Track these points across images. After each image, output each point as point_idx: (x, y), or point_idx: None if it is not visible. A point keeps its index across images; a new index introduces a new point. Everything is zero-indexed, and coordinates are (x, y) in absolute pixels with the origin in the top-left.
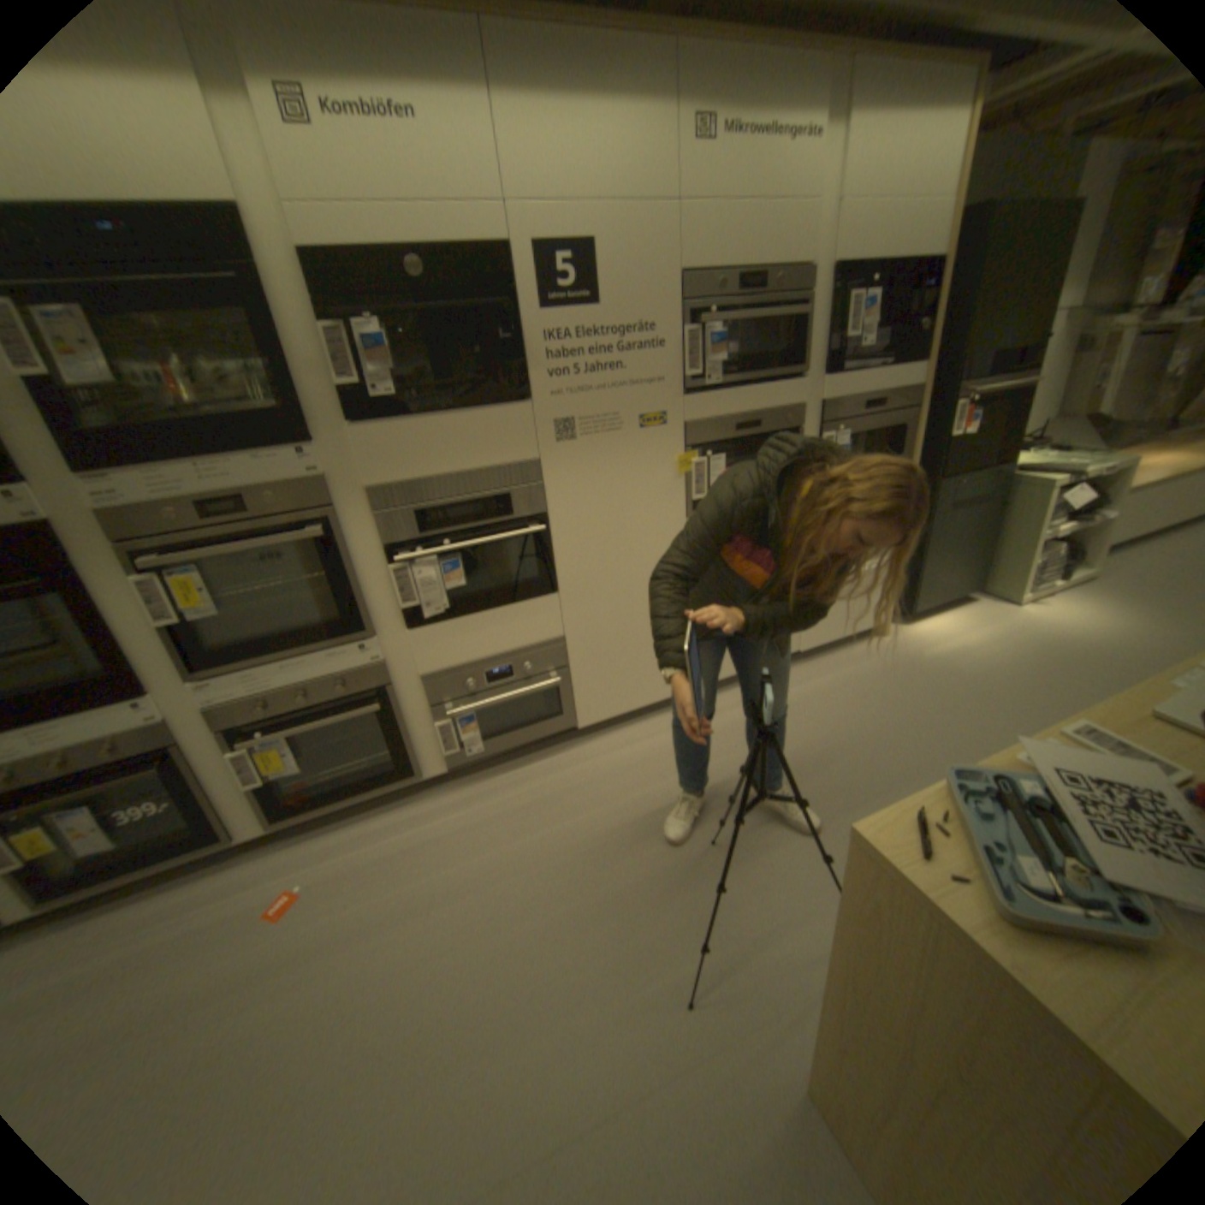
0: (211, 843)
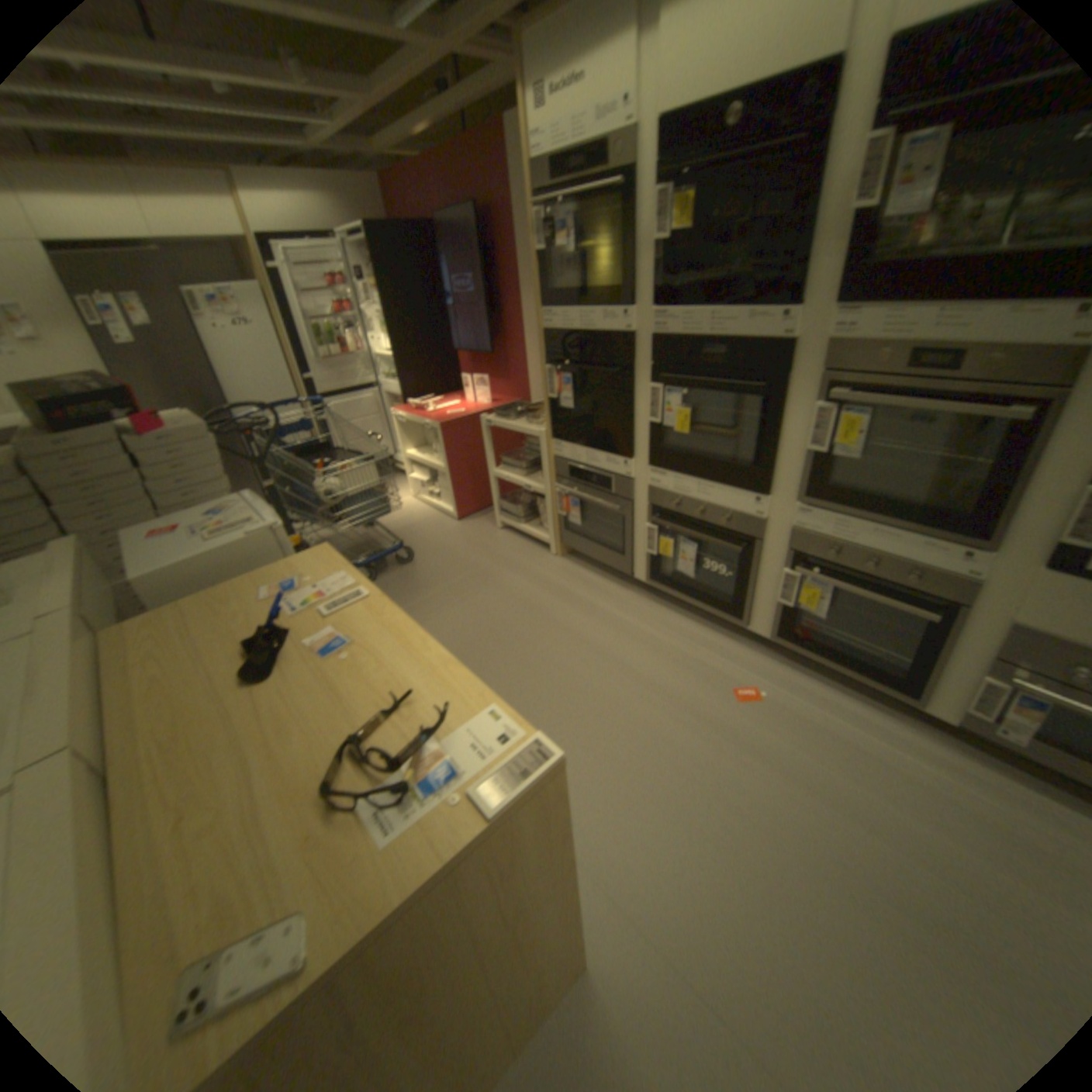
0: (739, 618)
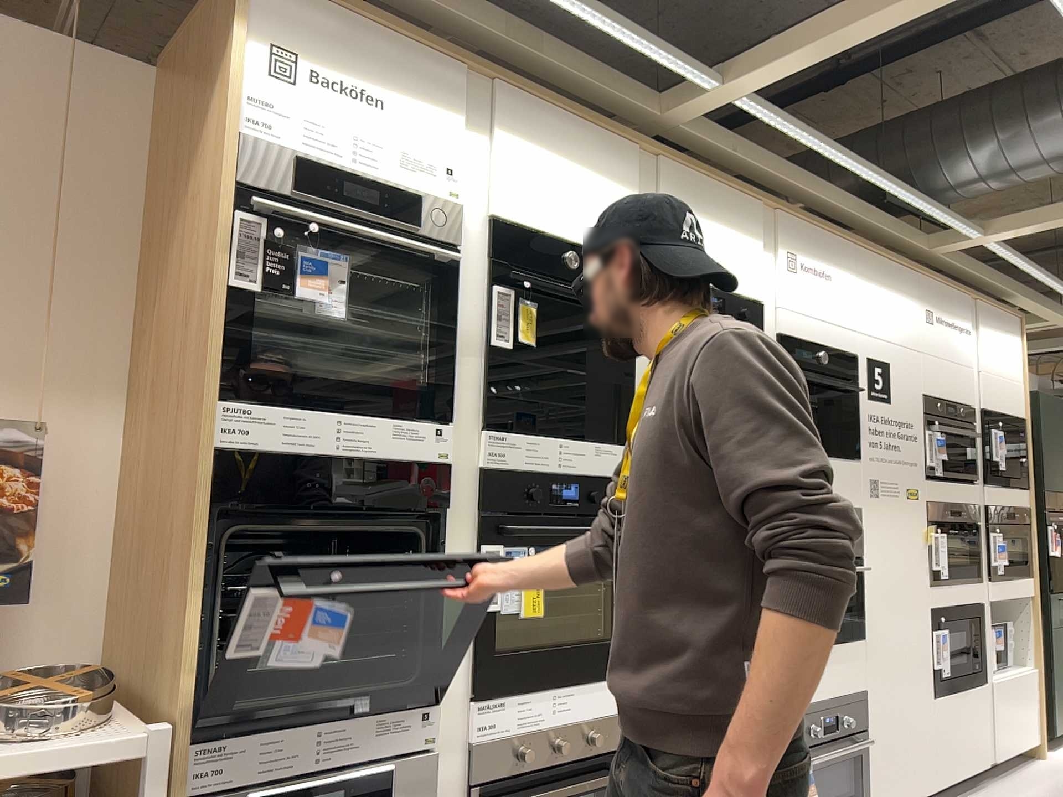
0: None
